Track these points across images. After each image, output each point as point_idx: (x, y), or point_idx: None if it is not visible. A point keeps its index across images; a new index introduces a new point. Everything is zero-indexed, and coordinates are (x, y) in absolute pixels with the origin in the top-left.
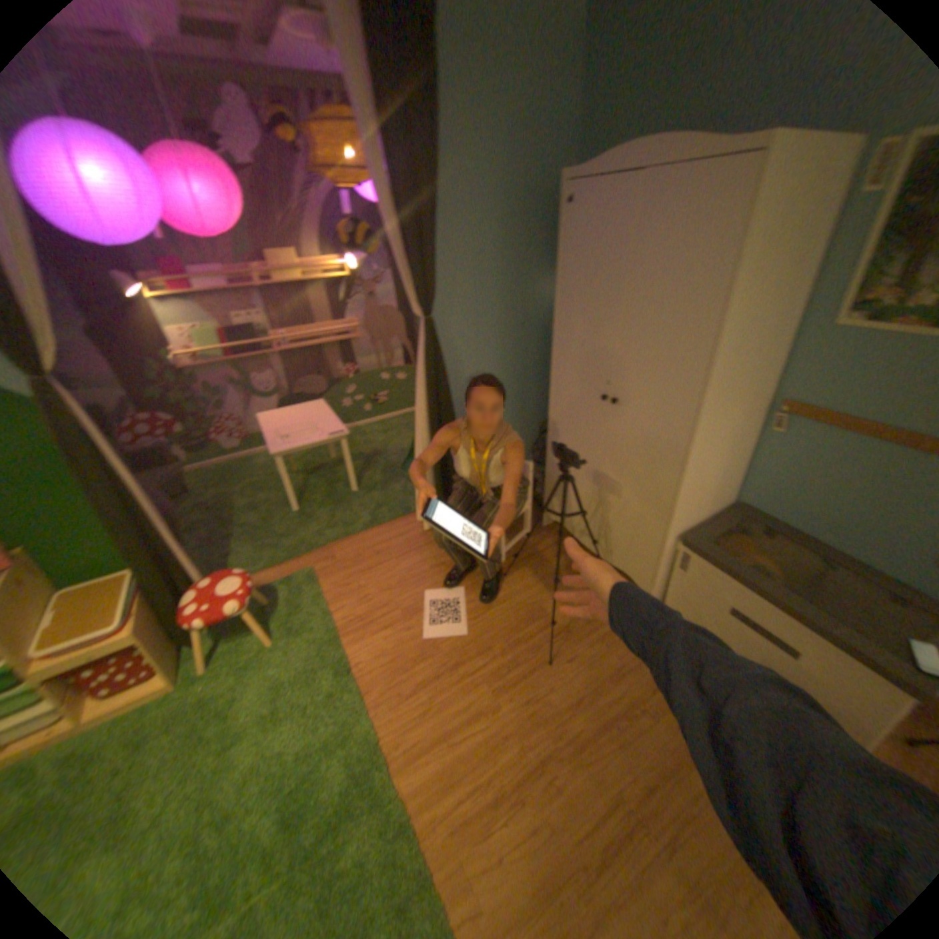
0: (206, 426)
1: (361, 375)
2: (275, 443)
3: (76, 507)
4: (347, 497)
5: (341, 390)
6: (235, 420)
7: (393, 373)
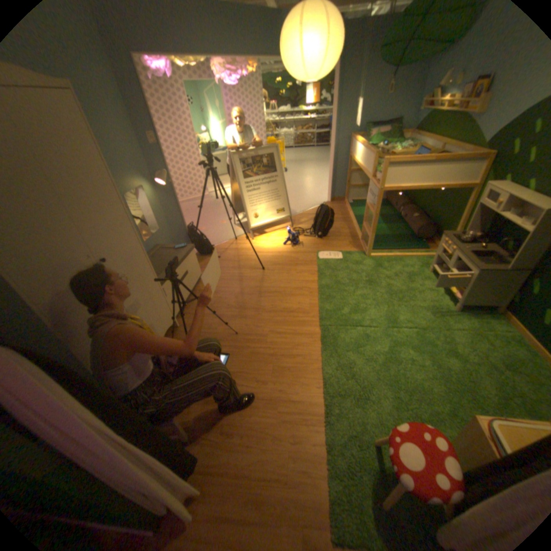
0: None
1: None
2: None
3: None
4: None
5: None
6: None
7: None
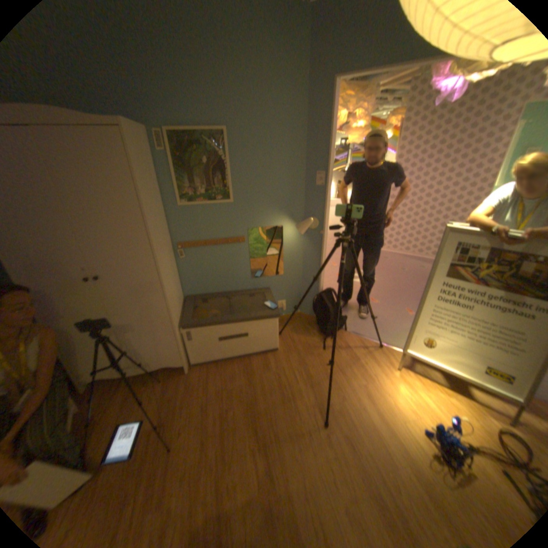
0: None
1: None
2: None
3: None
4: None
5: None
6: None
7: None
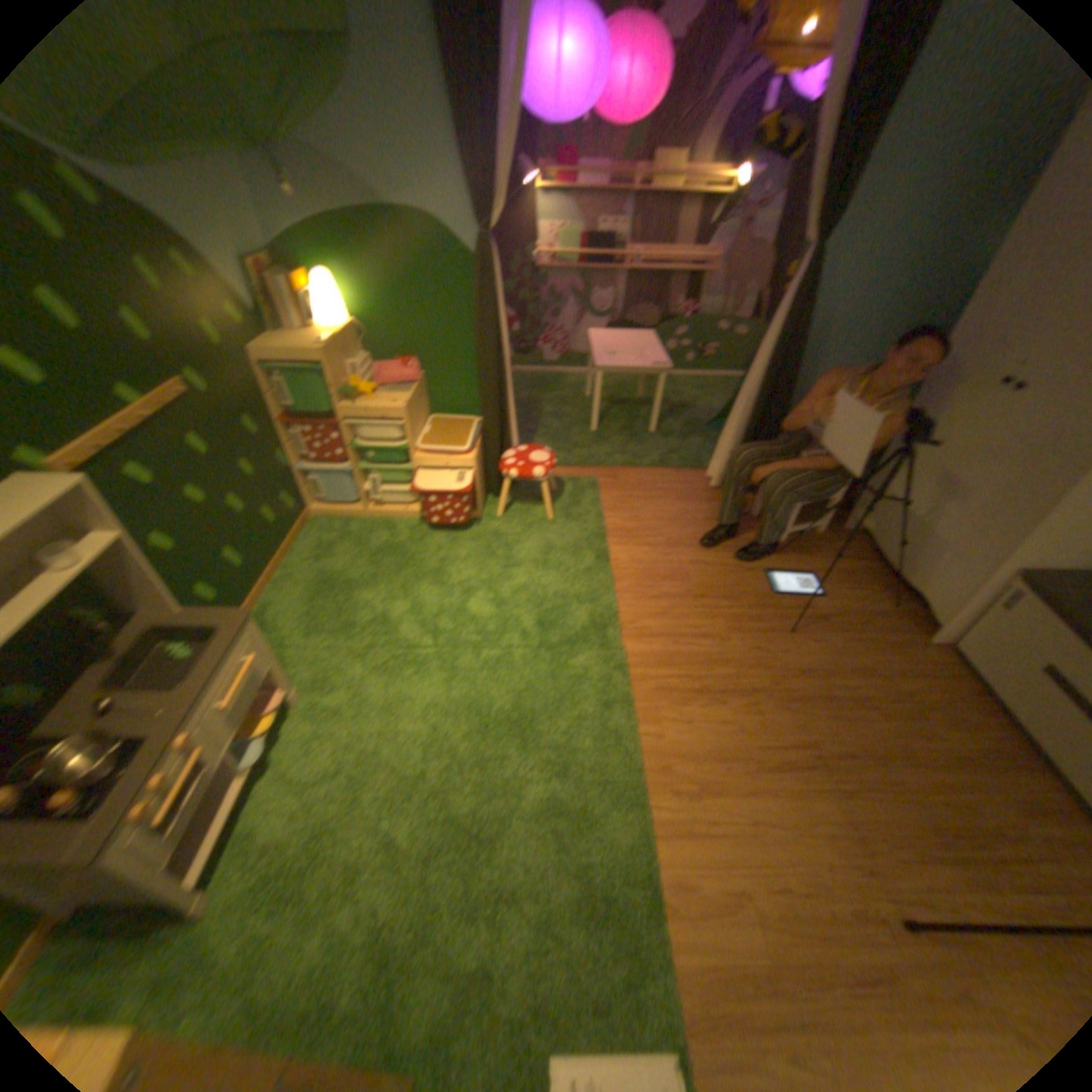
0: (540, 332)
1: (700, 317)
2: (602, 358)
3: (465, 352)
4: (648, 429)
5: (672, 329)
6: (565, 333)
7: (736, 324)
